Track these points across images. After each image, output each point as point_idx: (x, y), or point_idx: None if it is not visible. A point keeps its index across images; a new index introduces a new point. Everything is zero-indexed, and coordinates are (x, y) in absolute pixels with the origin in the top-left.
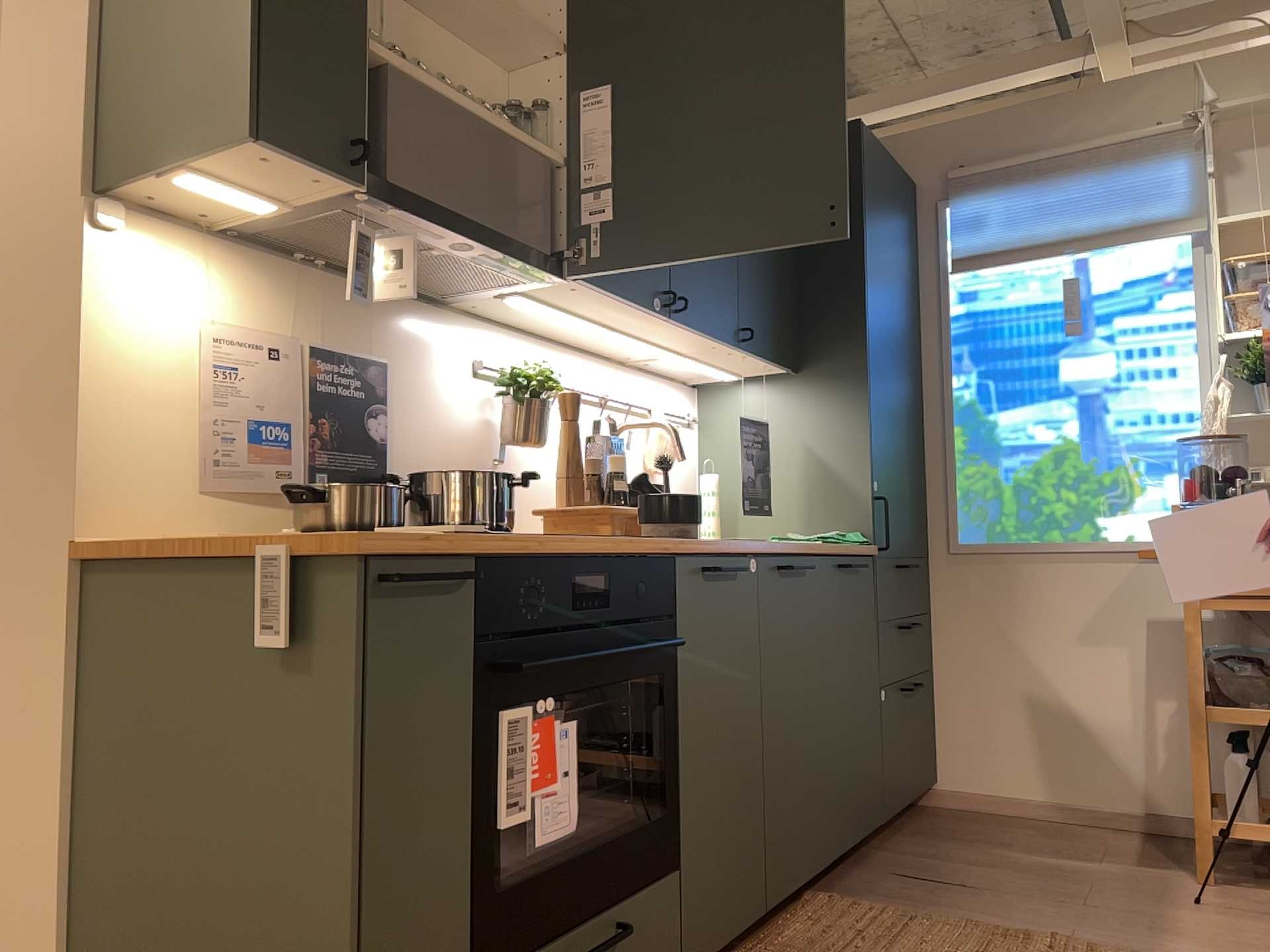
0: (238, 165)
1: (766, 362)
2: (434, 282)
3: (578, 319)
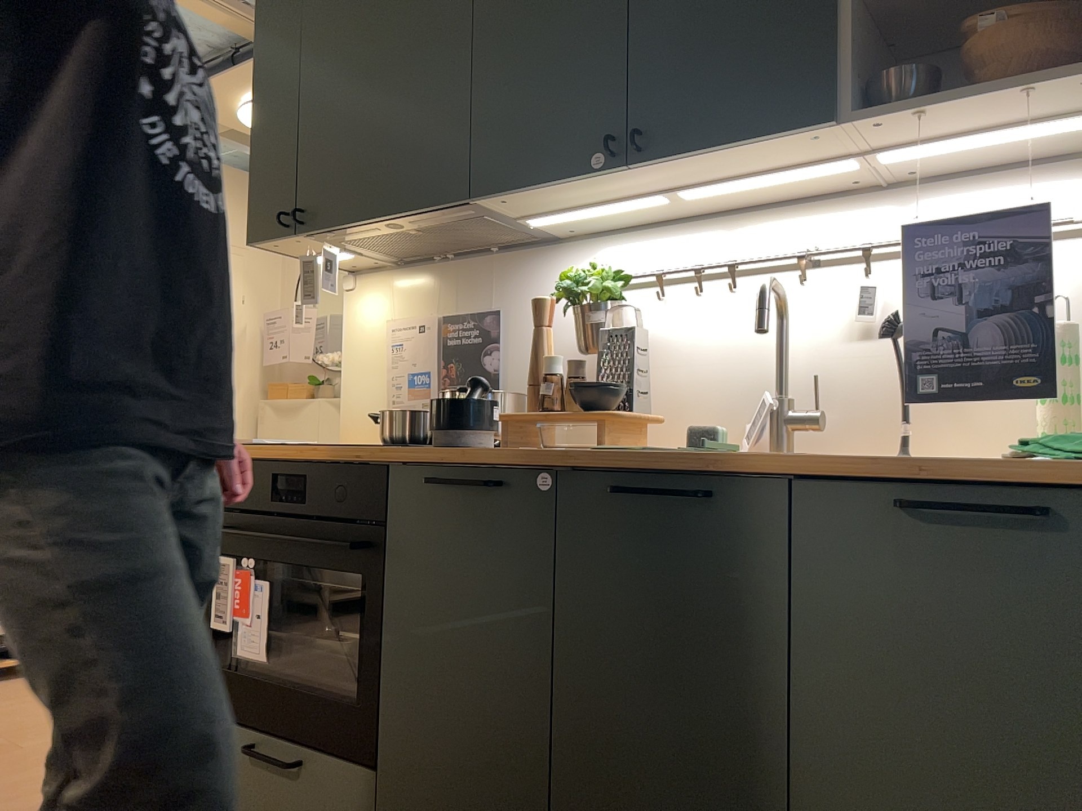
0: (290, 251)
1: (1004, 95)
2: (504, 235)
3: (616, 206)
